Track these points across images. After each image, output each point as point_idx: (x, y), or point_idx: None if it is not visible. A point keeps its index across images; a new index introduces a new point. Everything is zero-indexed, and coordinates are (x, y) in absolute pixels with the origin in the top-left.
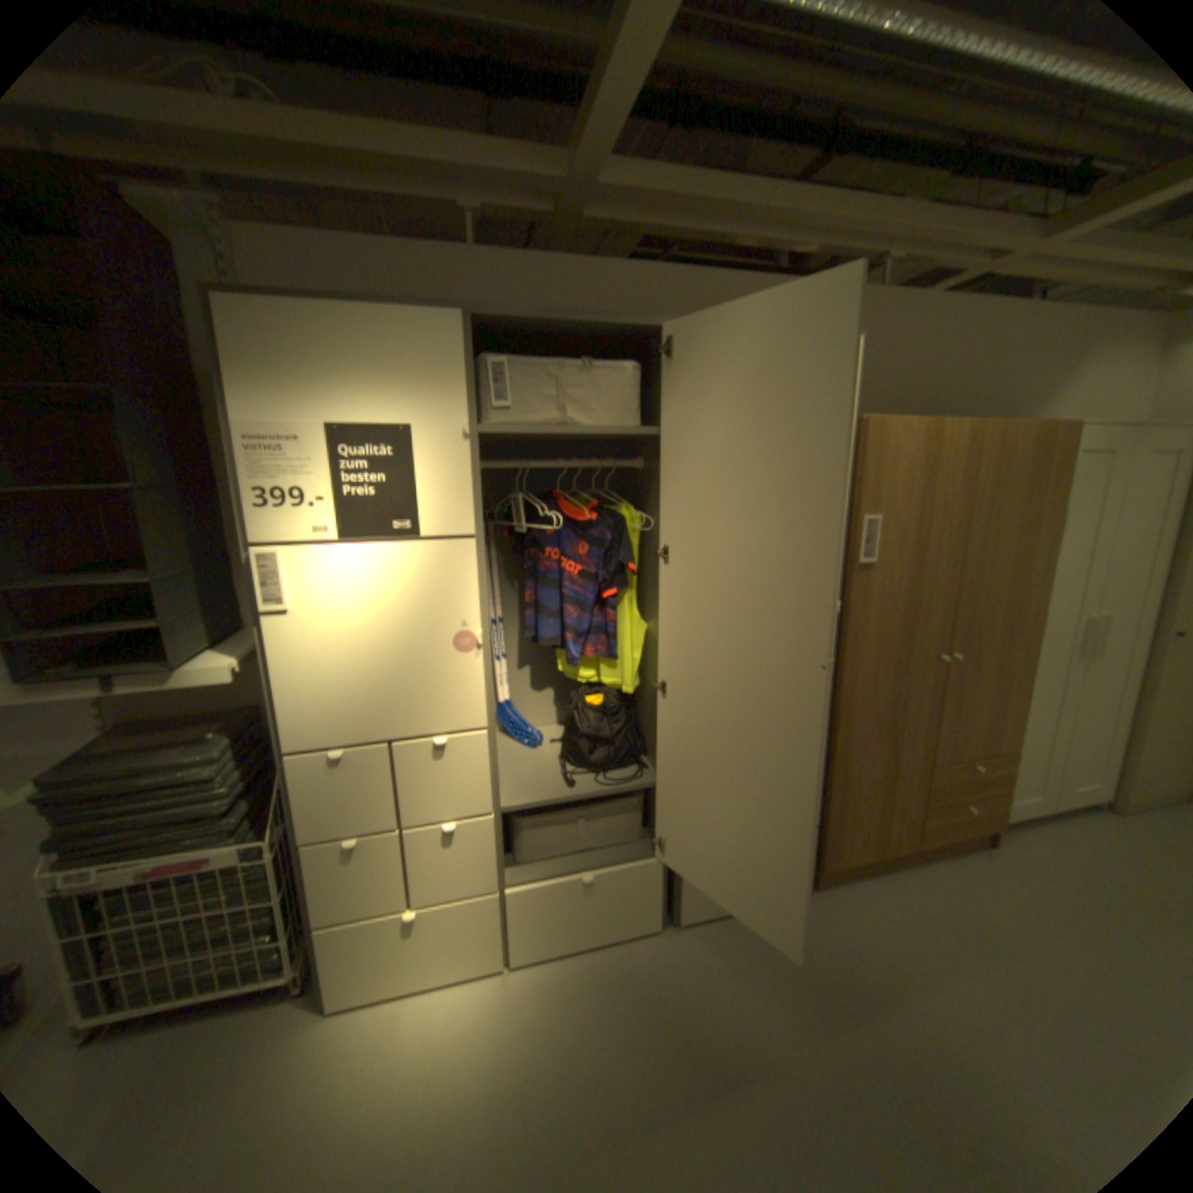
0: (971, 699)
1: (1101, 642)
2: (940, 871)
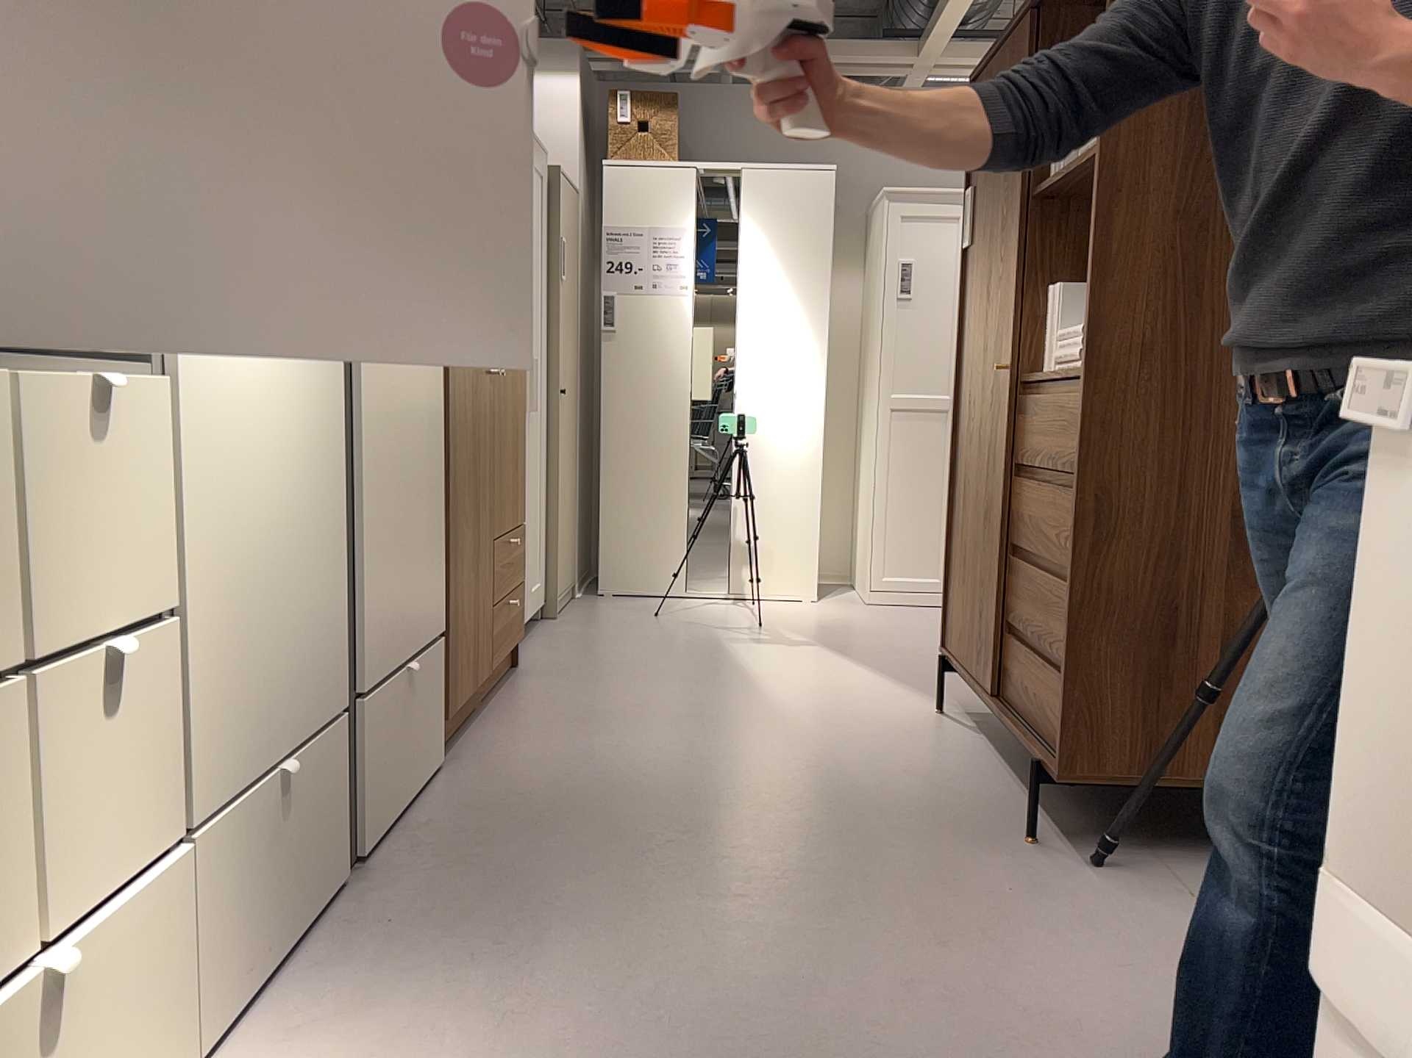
0: (503, 437)
1: (533, 389)
2: (503, 698)
